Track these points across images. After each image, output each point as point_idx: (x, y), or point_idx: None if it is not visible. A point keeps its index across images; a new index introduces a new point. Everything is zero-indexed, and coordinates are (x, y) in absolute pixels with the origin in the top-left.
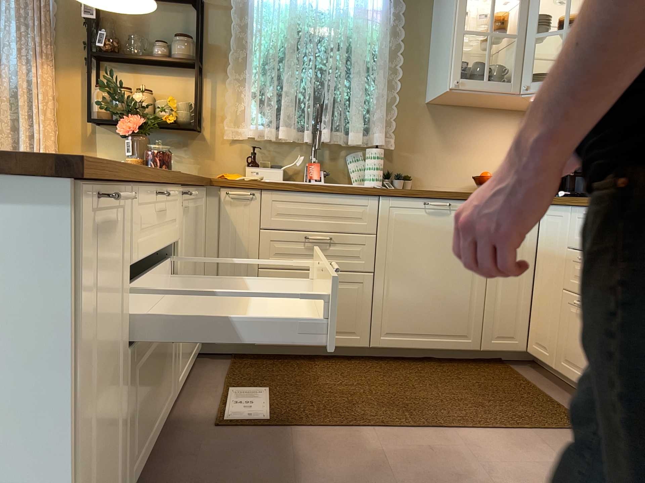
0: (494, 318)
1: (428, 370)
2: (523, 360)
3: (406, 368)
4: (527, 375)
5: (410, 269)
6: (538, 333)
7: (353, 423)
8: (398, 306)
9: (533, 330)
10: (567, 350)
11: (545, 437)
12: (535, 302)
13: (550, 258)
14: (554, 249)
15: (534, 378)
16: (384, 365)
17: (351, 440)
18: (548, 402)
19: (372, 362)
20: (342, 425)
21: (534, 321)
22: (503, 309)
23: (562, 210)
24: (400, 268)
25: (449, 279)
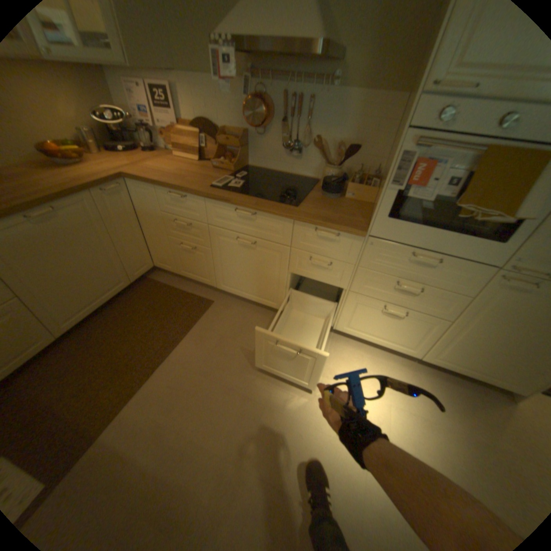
0: (129, 263)
1: (109, 318)
2: (151, 268)
3: (93, 328)
4: (161, 279)
5: (51, 274)
6: (157, 257)
7: (111, 414)
8: (59, 302)
9: (153, 256)
10: (181, 265)
11: (202, 323)
12: (148, 241)
13: (148, 217)
14: (149, 211)
15: (166, 280)
16: (76, 338)
17: (122, 428)
18: (185, 295)
19: (64, 343)
20: (105, 424)
21: (151, 251)
22: (131, 256)
23: (145, 186)
24: (41, 279)
25: (87, 262)
